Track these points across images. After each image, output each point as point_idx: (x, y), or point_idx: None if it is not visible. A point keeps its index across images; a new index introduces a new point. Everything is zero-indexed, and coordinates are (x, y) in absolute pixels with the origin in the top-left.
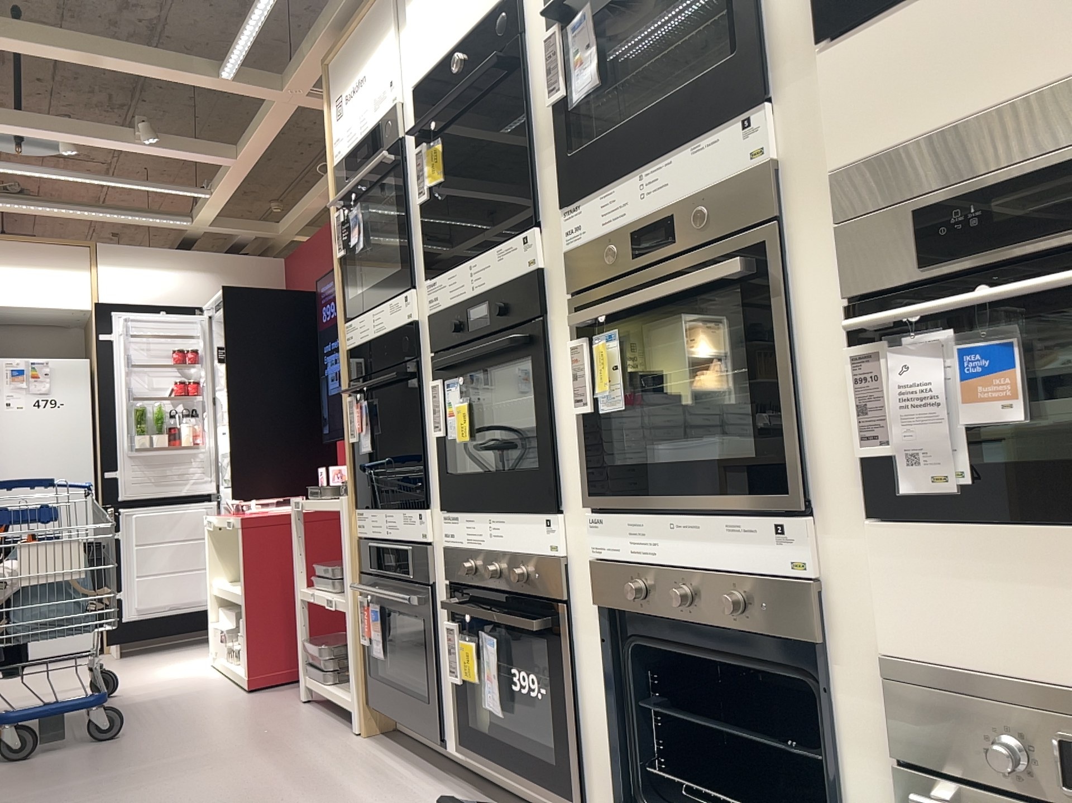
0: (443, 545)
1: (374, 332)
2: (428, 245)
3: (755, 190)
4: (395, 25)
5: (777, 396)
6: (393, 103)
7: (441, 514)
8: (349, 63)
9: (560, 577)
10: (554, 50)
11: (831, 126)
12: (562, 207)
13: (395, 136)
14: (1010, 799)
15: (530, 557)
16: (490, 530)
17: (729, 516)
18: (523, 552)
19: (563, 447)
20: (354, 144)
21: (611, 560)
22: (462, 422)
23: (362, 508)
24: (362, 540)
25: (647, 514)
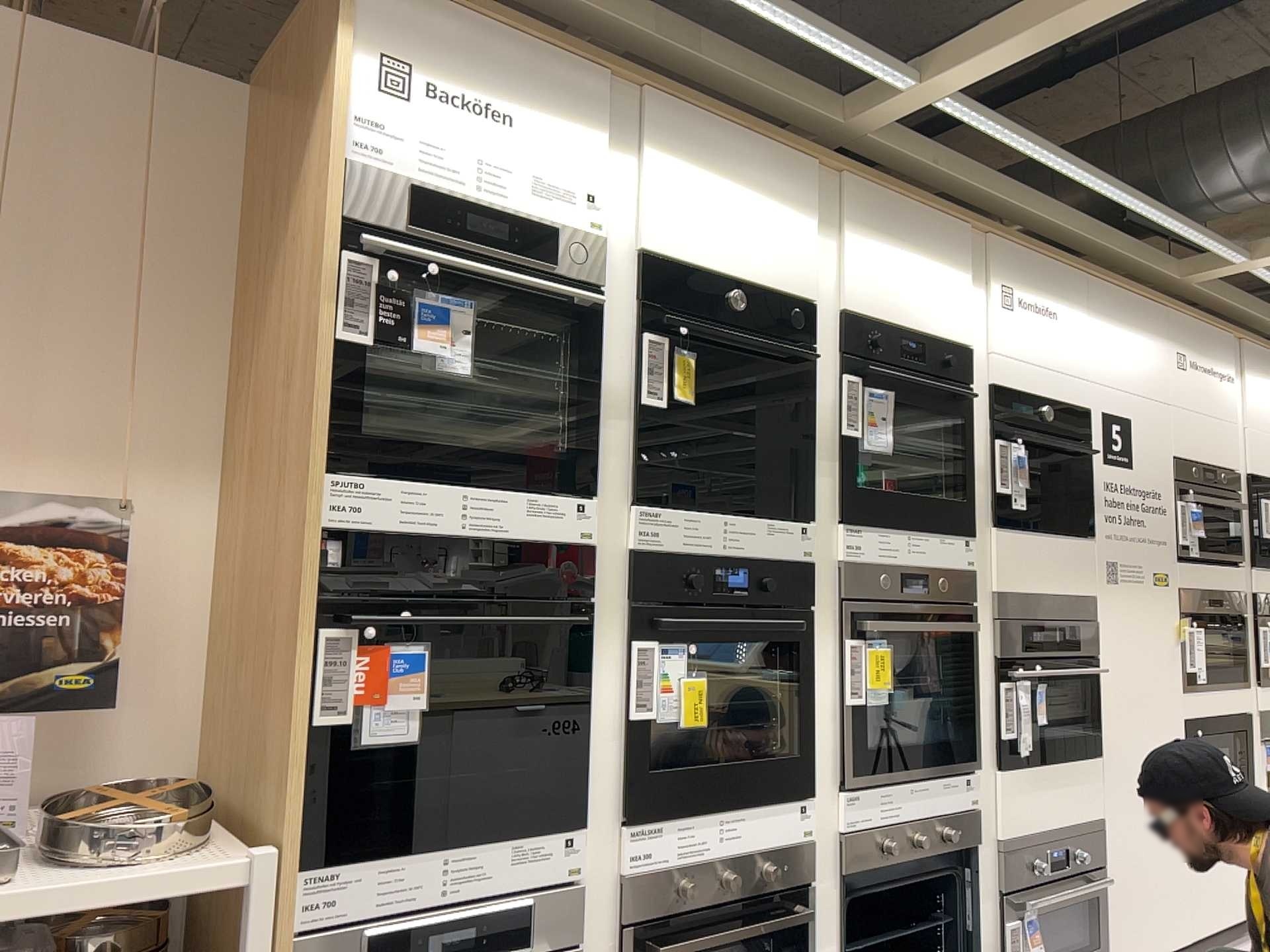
0: (626, 871)
1: (467, 529)
2: (639, 457)
3: (969, 583)
4: (610, 132)
5: (972, 703)
6: (597, 228)
7: (627, 828)
8: (465, 52)
9: (811, 858)
10: (857, 395)
11: (999, 569)
12: (841, 521)
13: (597, 276)
14: (1030, 885)
15: (779, 847)
16: (721, 831)
17: (943, 777)
18: (770, 844)
19: (814, 732)
20: (457, 188)
21: (860, 827)
22: (701, 701)
23: (319, 861)
24: (291, 935)
25: (895, 783)
